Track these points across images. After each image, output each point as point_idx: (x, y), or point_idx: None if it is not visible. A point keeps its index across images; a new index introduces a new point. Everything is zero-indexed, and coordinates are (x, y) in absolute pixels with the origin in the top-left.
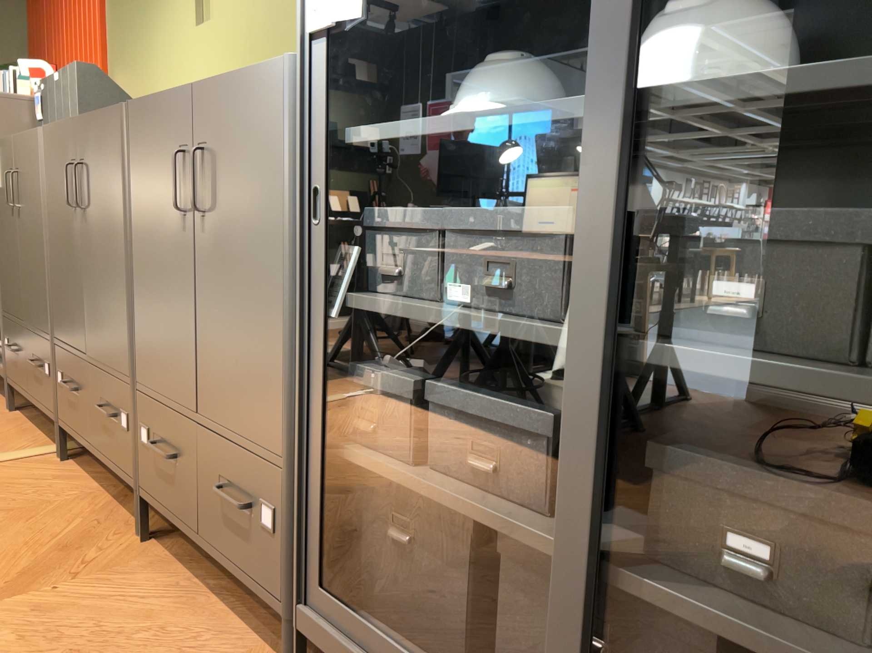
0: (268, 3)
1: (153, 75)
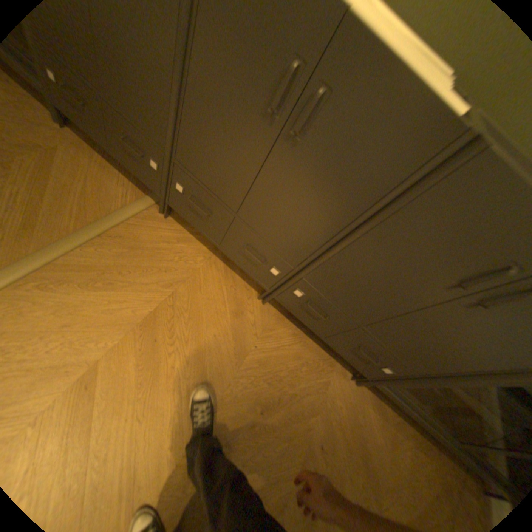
0: None
1: None
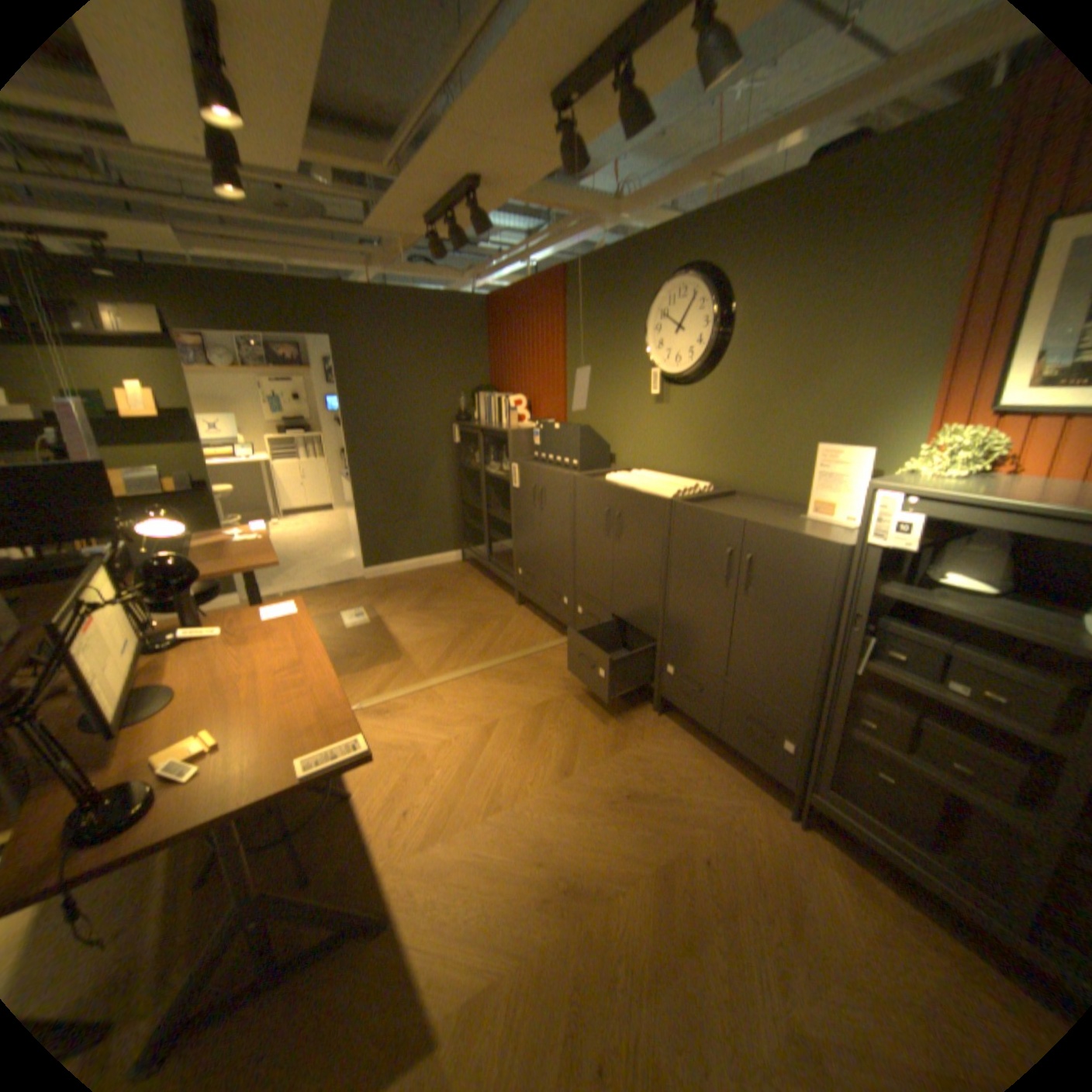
0: (726, 409)
1: (610, 420)
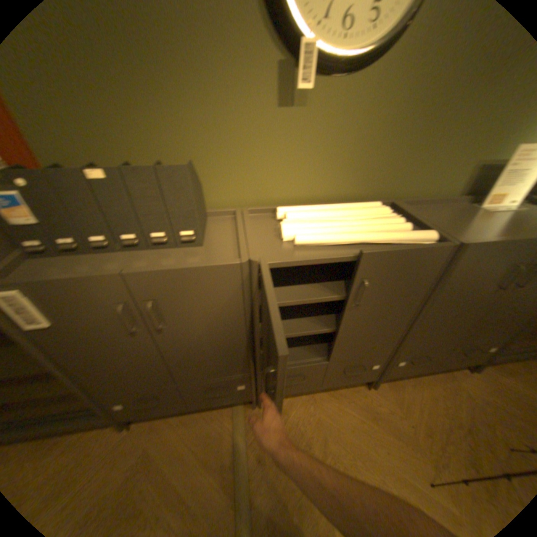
0: (396, 110)
1: (176, 139)
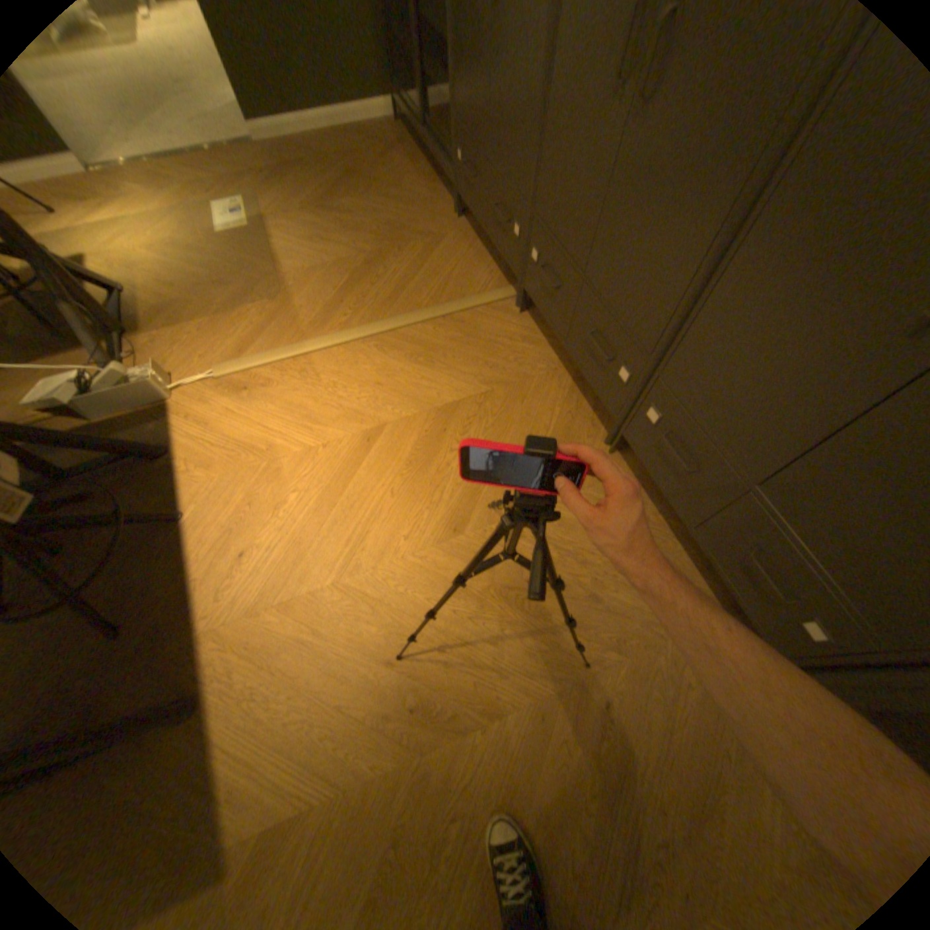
0: None
1: None
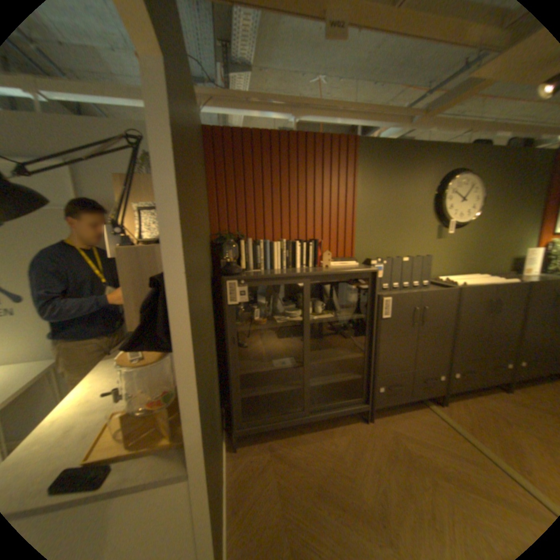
0: (476, 239)
1: (401, 251)
